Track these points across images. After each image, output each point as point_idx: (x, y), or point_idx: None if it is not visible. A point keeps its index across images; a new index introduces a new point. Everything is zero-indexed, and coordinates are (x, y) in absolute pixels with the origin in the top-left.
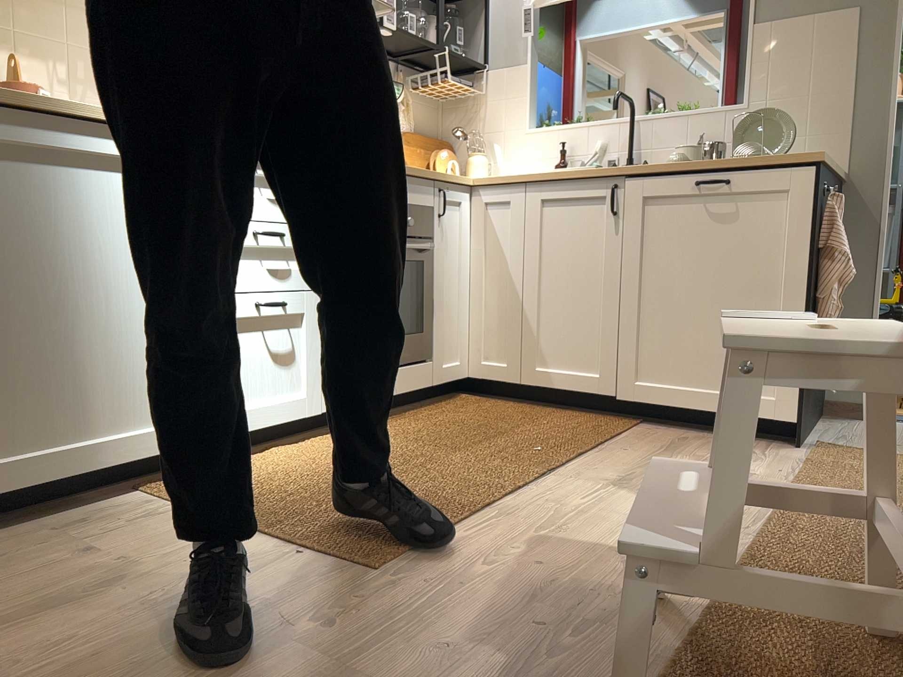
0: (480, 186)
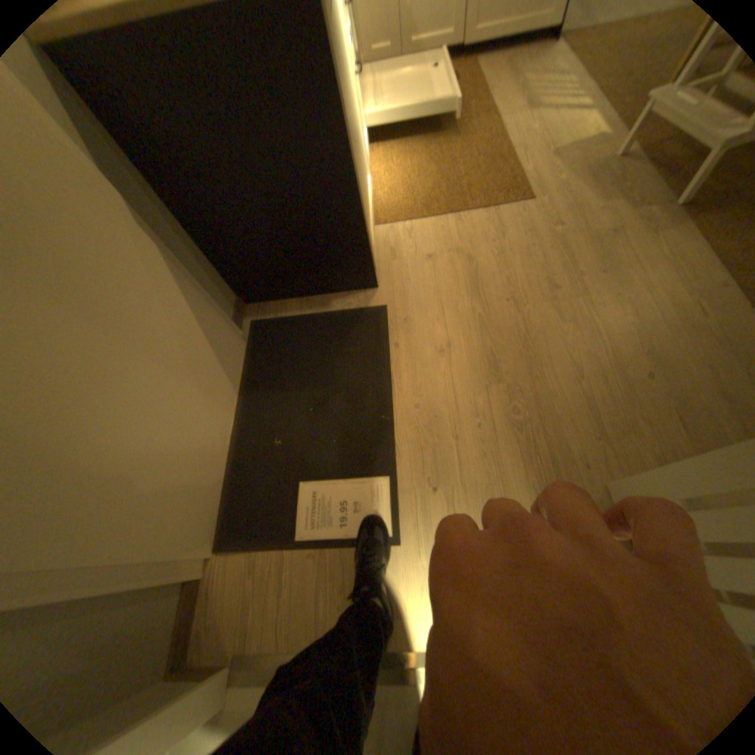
0: None
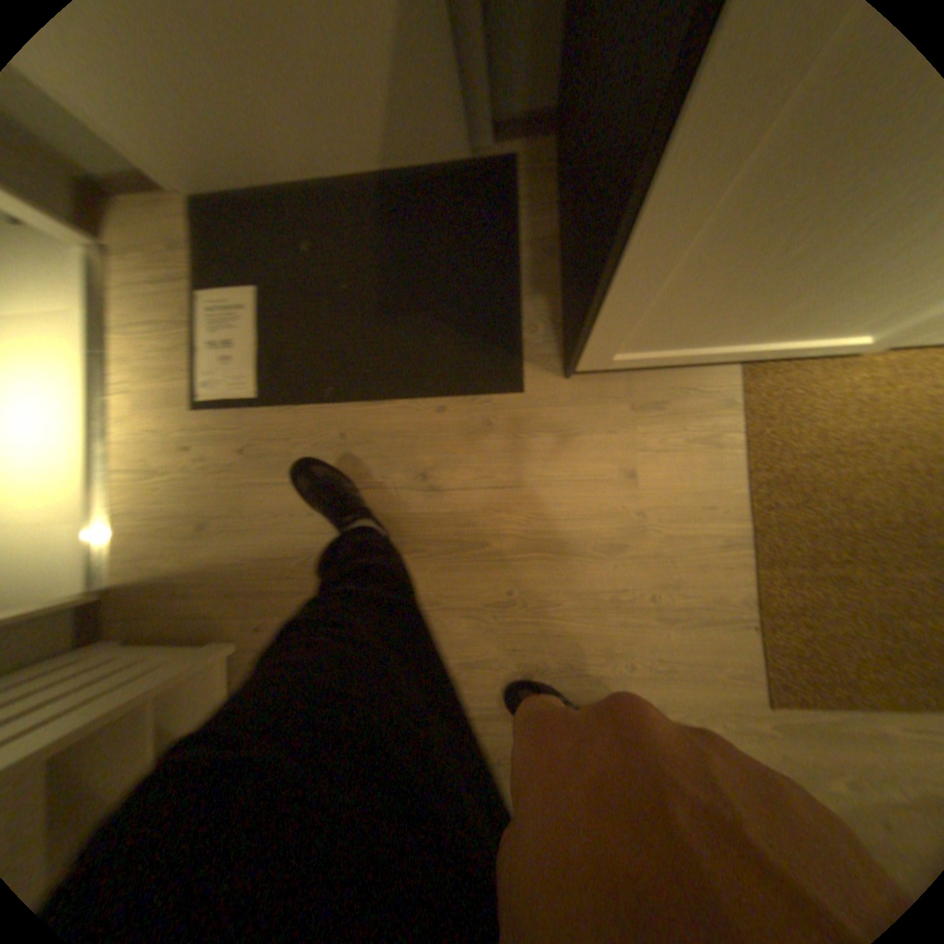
0: None
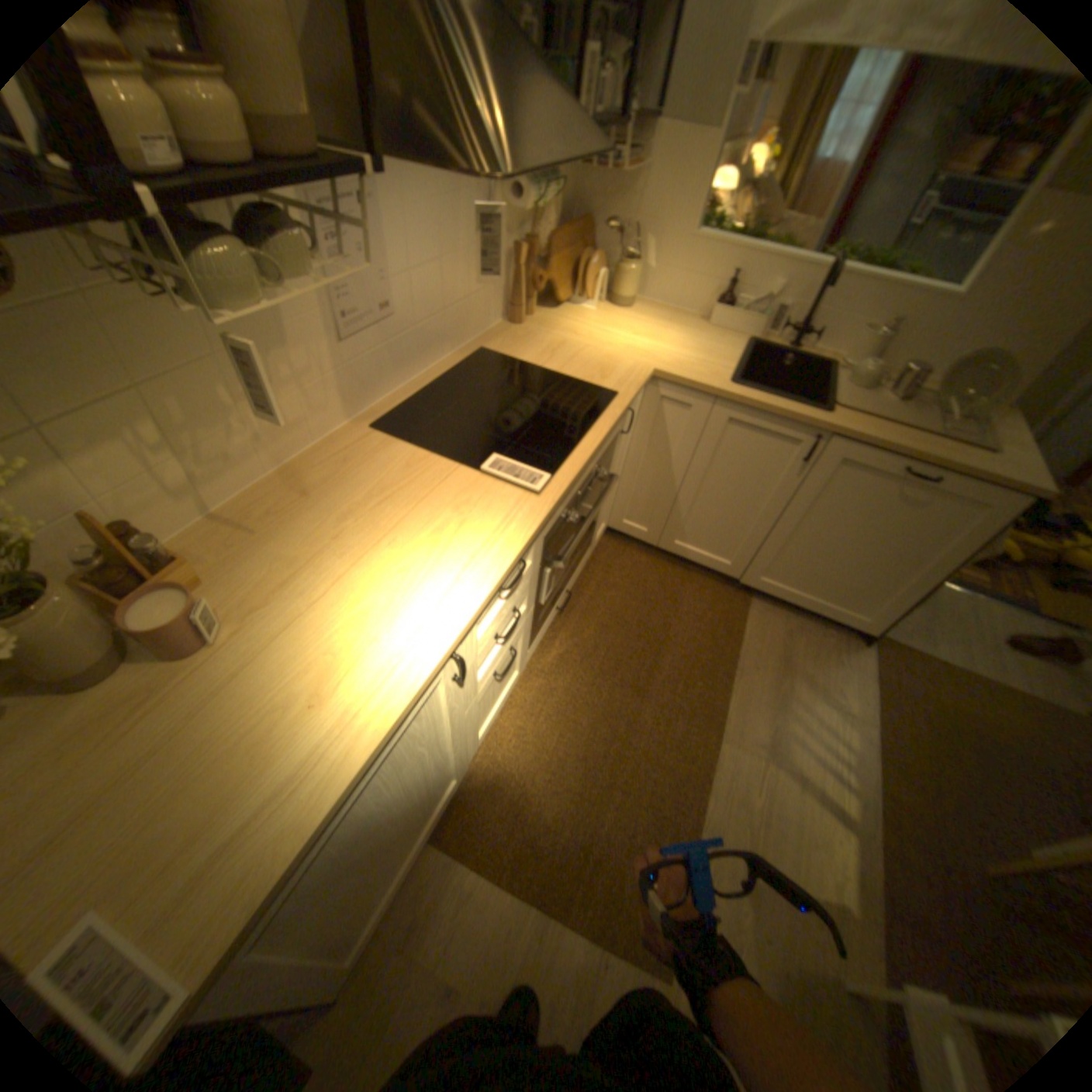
0: (659, 378)
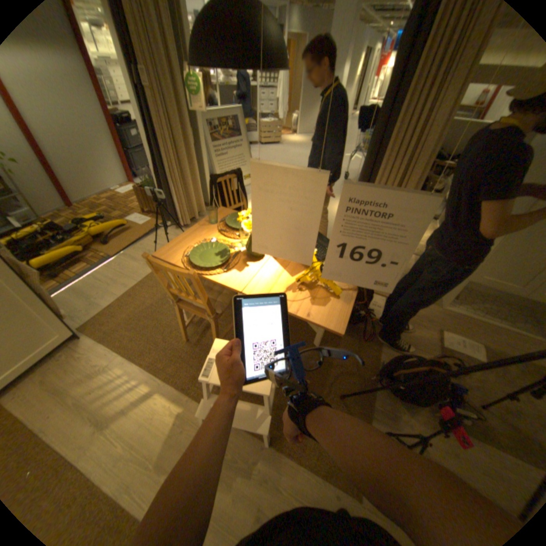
0: None
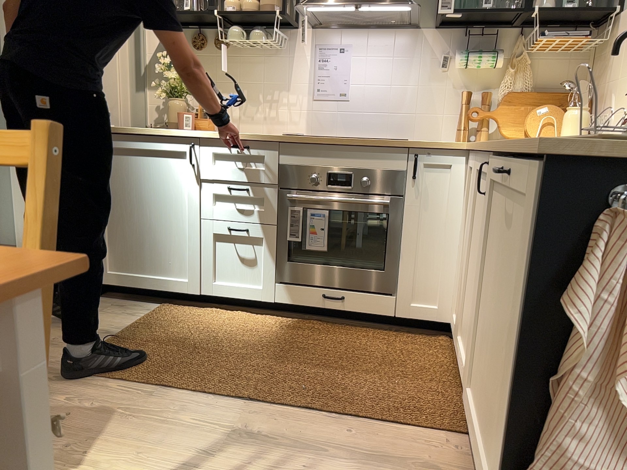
0: (468, 154)
